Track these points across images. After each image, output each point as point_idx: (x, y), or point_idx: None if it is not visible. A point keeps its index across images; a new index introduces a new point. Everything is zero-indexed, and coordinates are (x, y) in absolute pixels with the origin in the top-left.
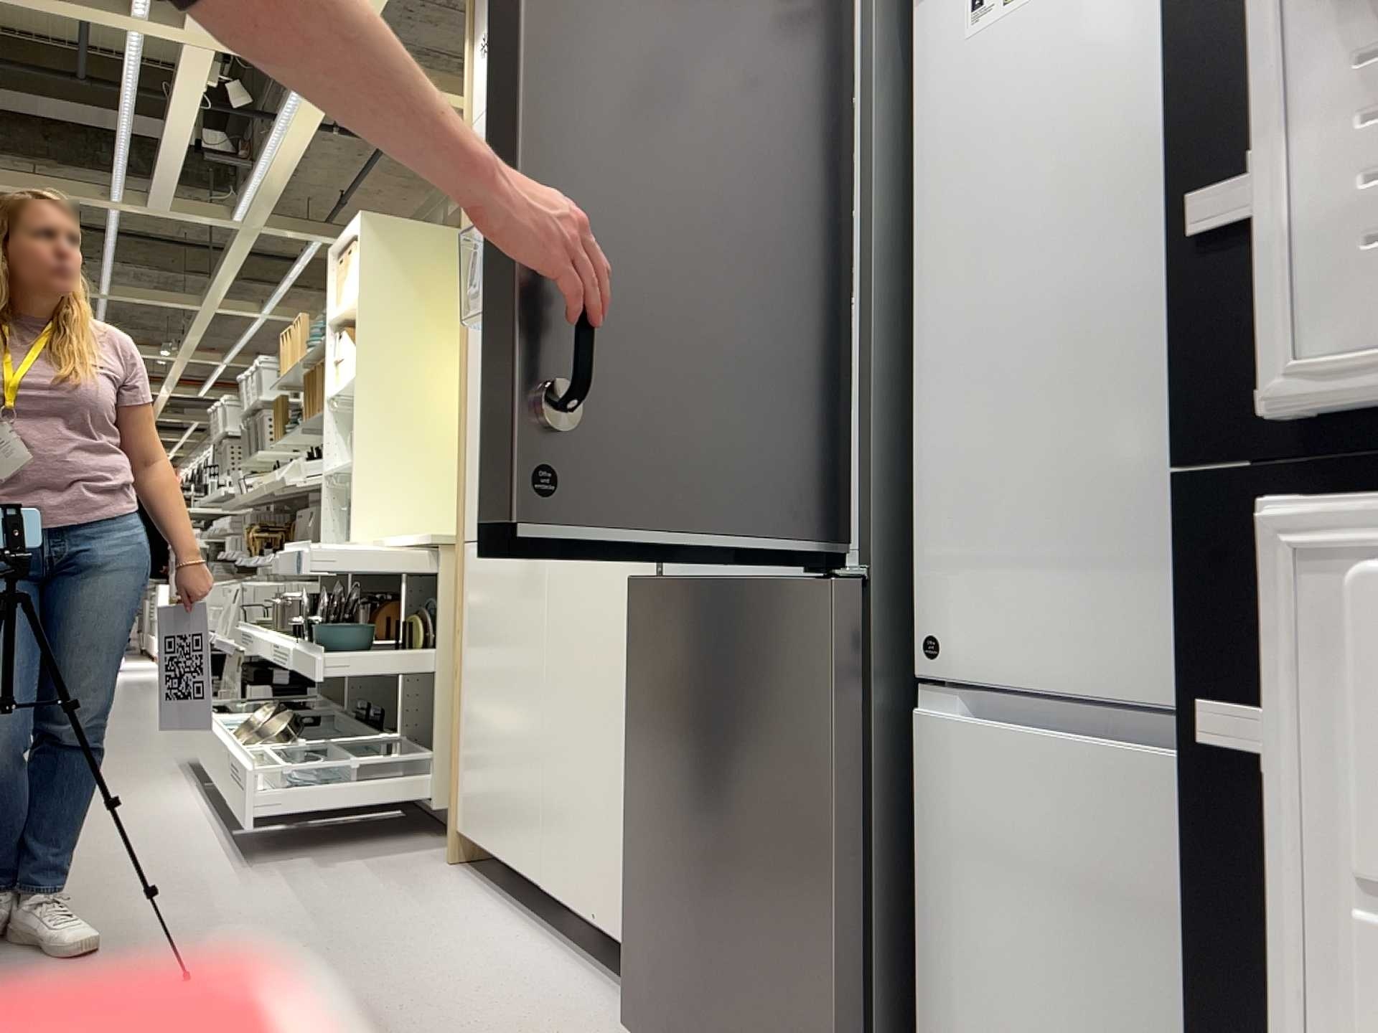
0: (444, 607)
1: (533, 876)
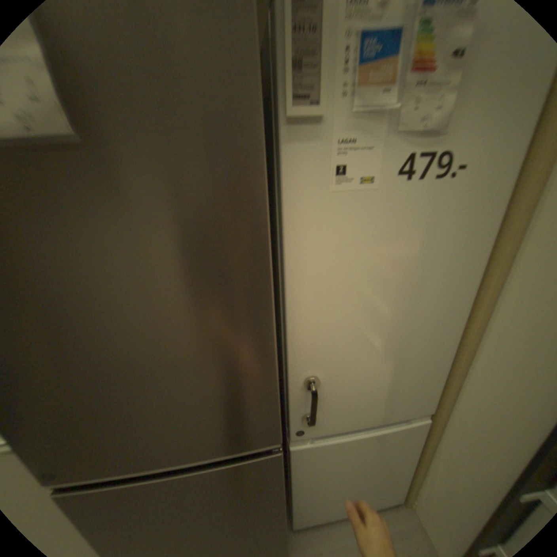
0: None
1: None
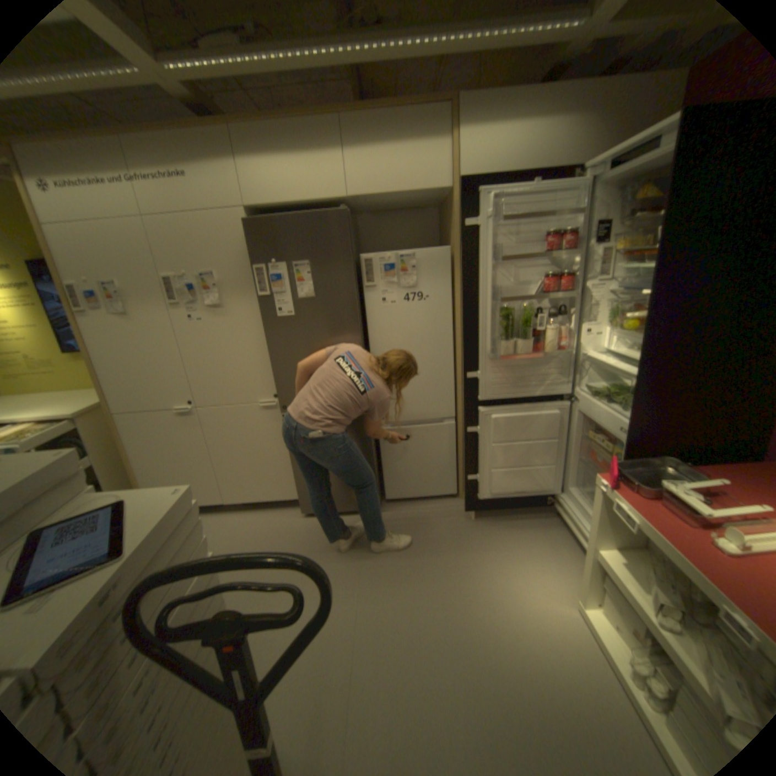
0: (87, 439)
1: (217, 502)
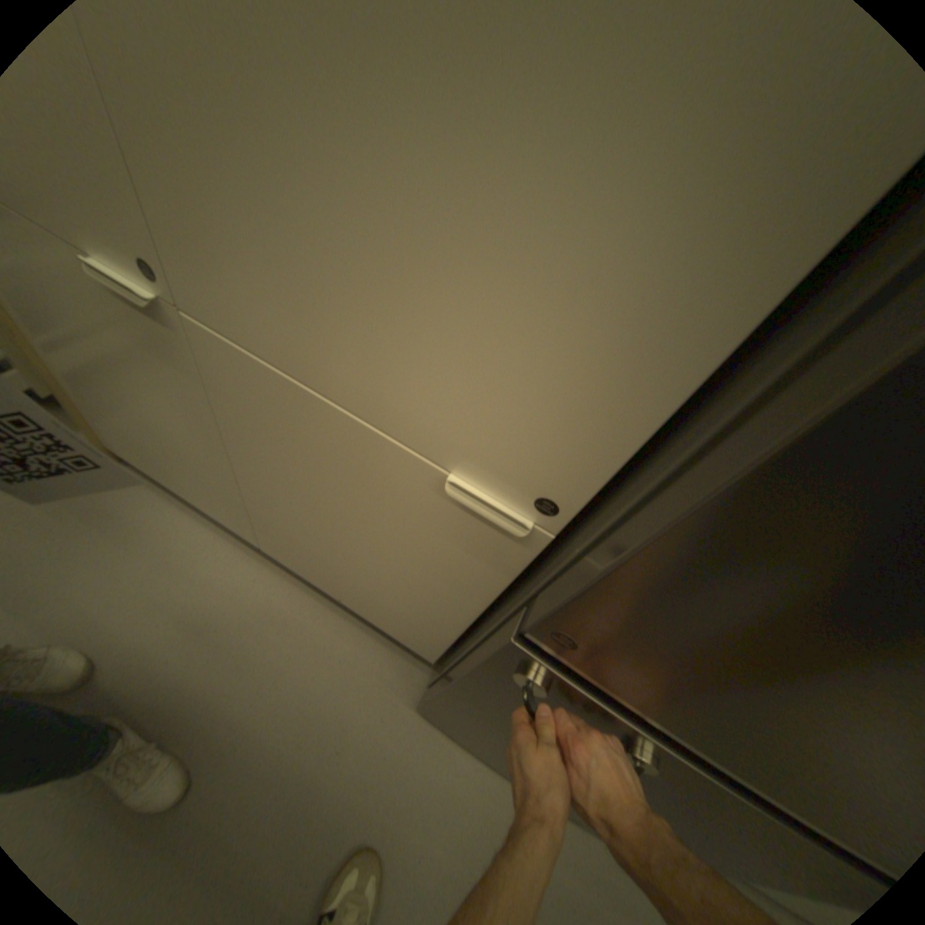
0: None
1: (246, 537)
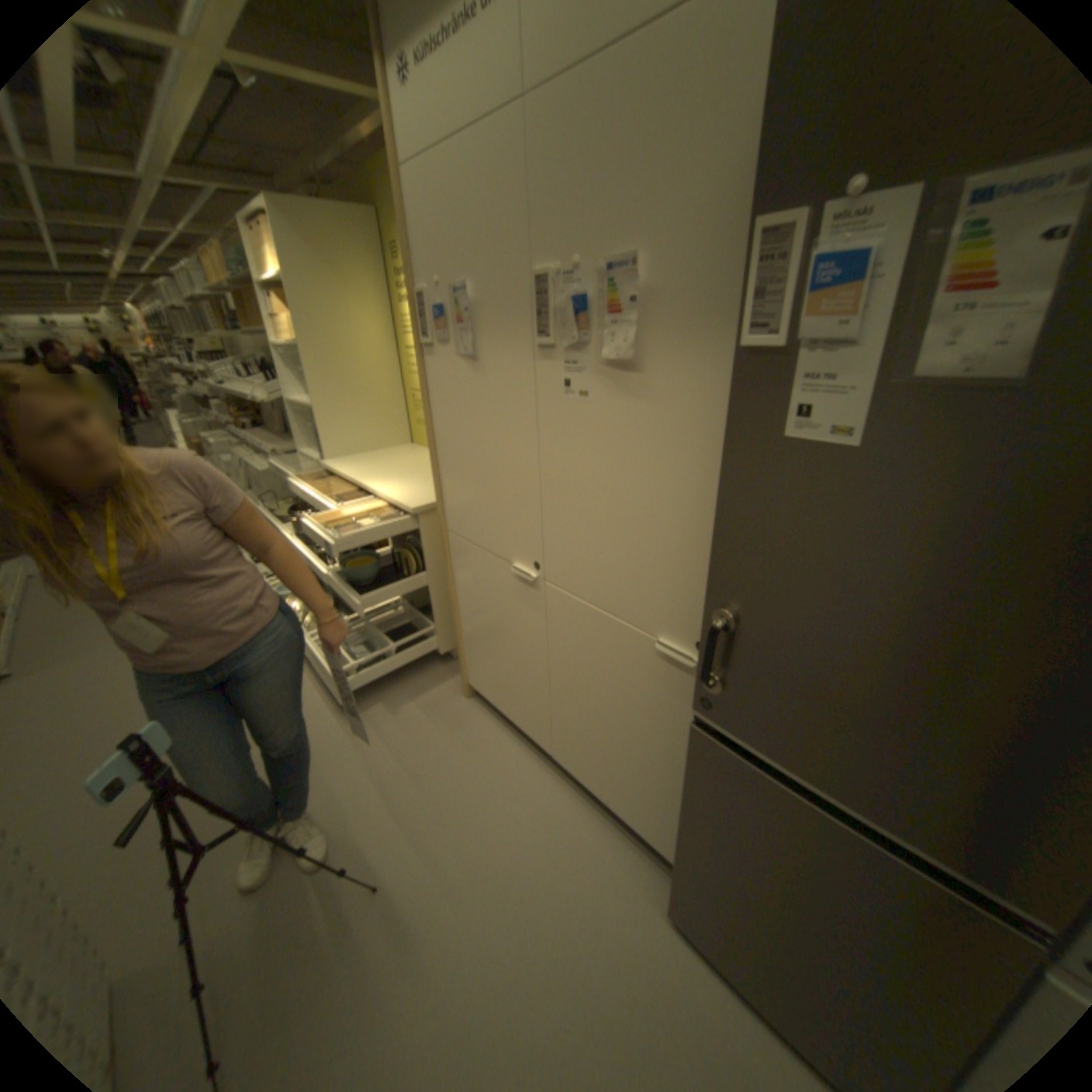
0: (428, 548)
1: (544, 746)
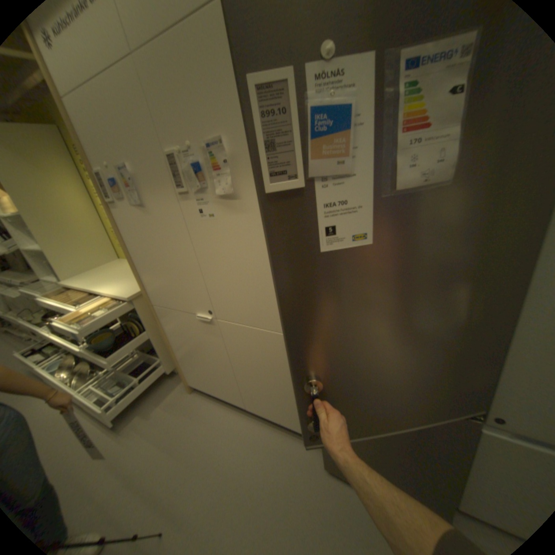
0: (143, 317)
1: (239, 405)
